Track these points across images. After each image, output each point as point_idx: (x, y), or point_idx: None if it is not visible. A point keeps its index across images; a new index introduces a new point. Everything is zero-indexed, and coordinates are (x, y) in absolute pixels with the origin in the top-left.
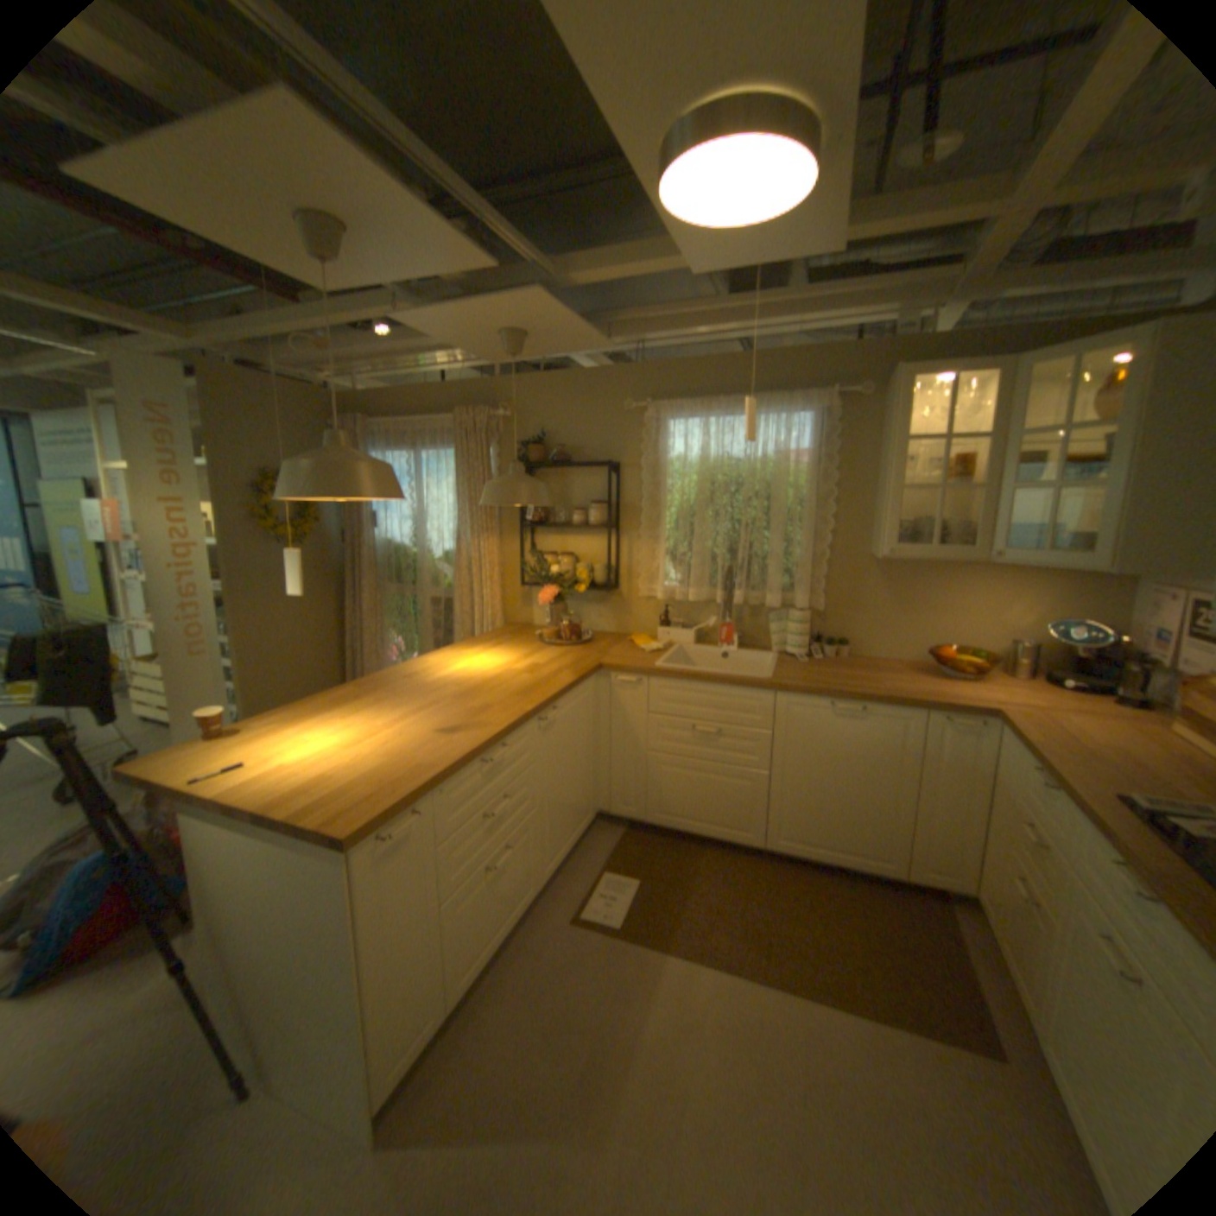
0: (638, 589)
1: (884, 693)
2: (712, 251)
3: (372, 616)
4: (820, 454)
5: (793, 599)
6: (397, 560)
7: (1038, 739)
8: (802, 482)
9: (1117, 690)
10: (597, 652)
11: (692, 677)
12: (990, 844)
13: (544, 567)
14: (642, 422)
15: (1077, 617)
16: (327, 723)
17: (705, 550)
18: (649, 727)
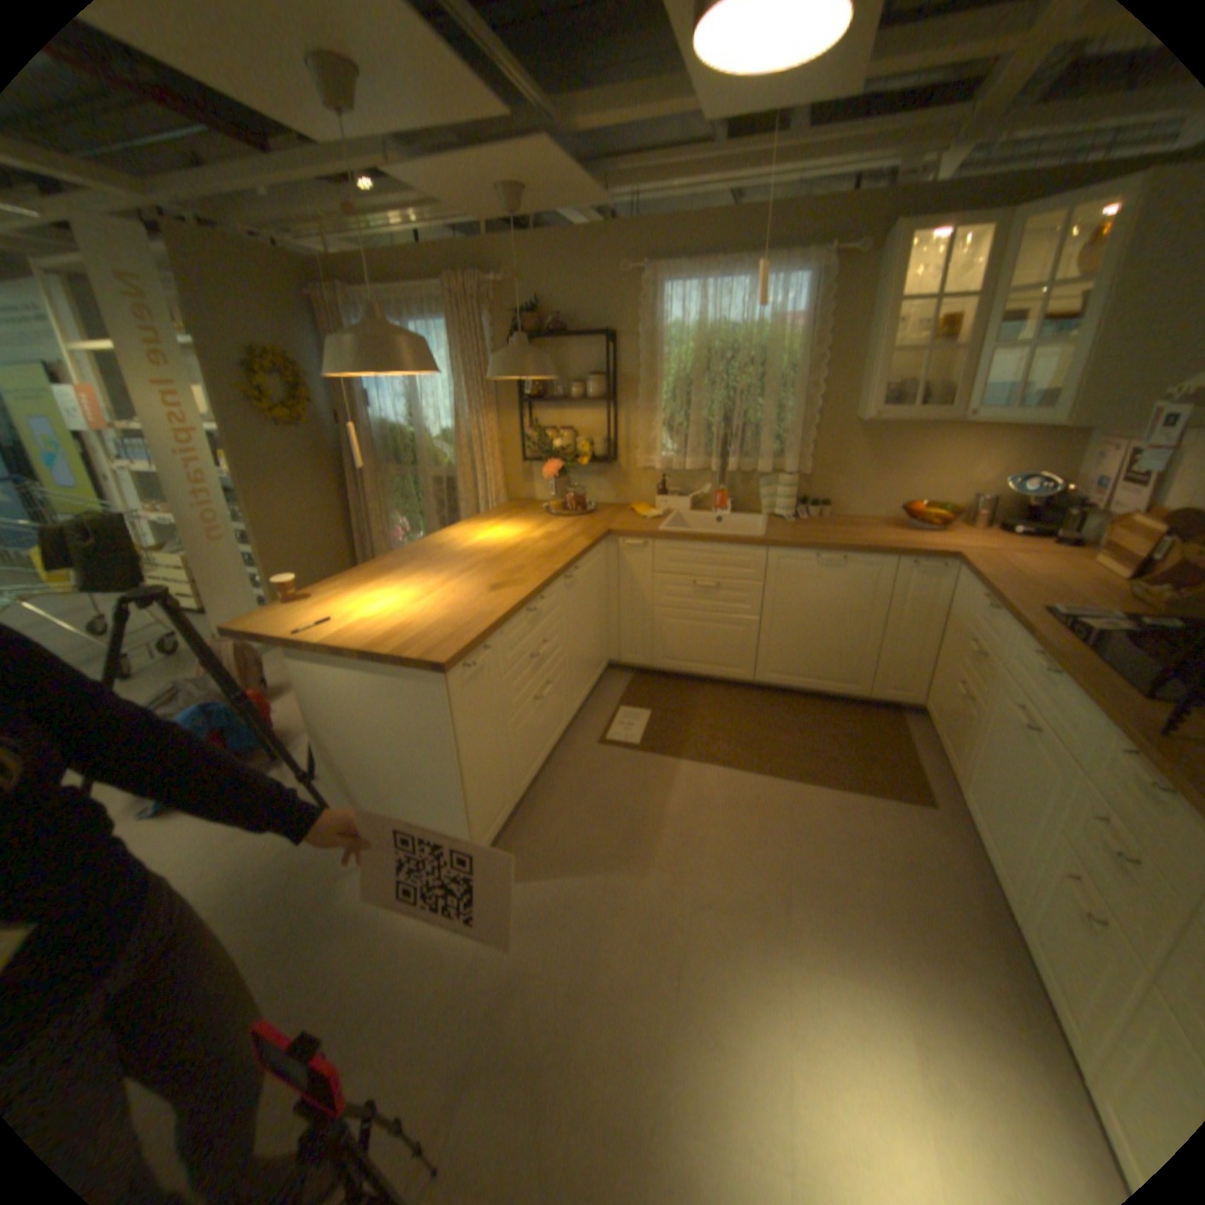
0: (635, 461)
1: (862, 544)
2: (728, 97)
3: (374, 498)
4: (814, 317)
5: (781, 464)
6: (393, 441)
7: (987, 572)
8: (795, 347)
9: (1056, 533)
10: (603, 521)
11: (693, 538)
12: (938, 662)
13: (546, 441)
14: (637, 286)
15: (1032, 471)
16: (384, 586)
17: (700, 419)
18: (654, 585)
